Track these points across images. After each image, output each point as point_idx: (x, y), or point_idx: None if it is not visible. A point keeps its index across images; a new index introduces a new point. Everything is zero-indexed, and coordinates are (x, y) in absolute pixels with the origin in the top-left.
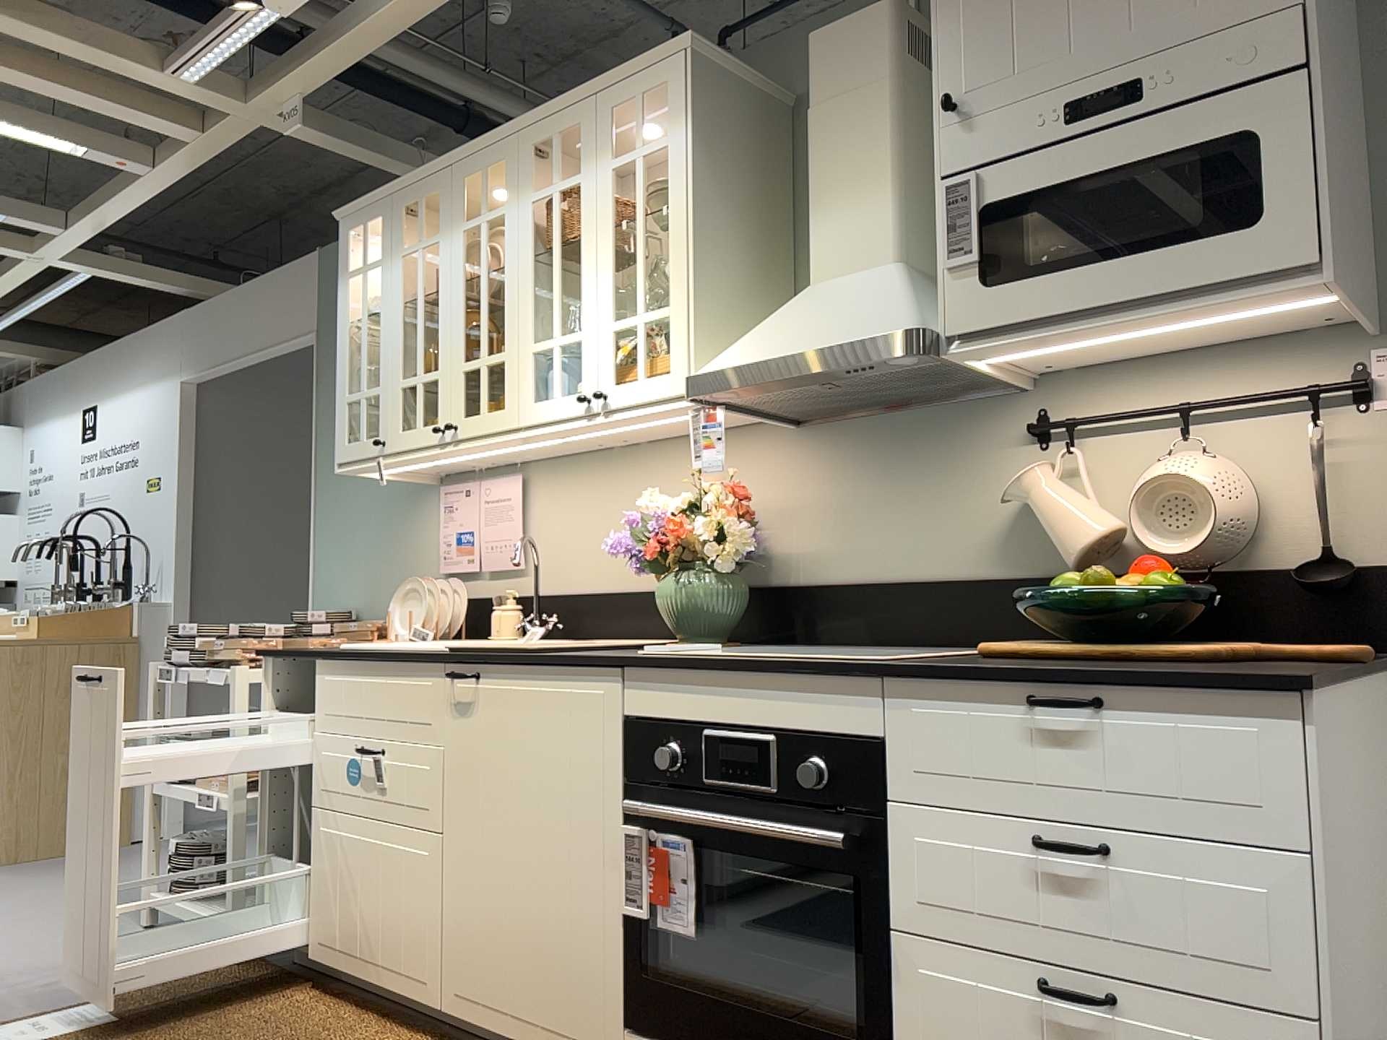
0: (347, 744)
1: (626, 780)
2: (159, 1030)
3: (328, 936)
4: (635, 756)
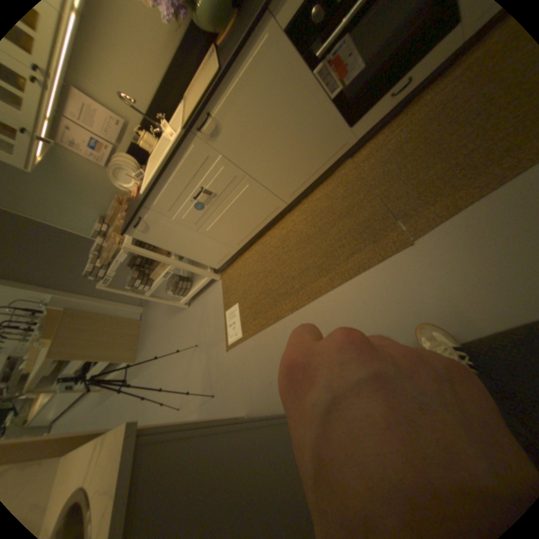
0: (188, 204)
1: (301, 55)
2: (249, 290)
3: (239, 240)
4: (301, 38)
